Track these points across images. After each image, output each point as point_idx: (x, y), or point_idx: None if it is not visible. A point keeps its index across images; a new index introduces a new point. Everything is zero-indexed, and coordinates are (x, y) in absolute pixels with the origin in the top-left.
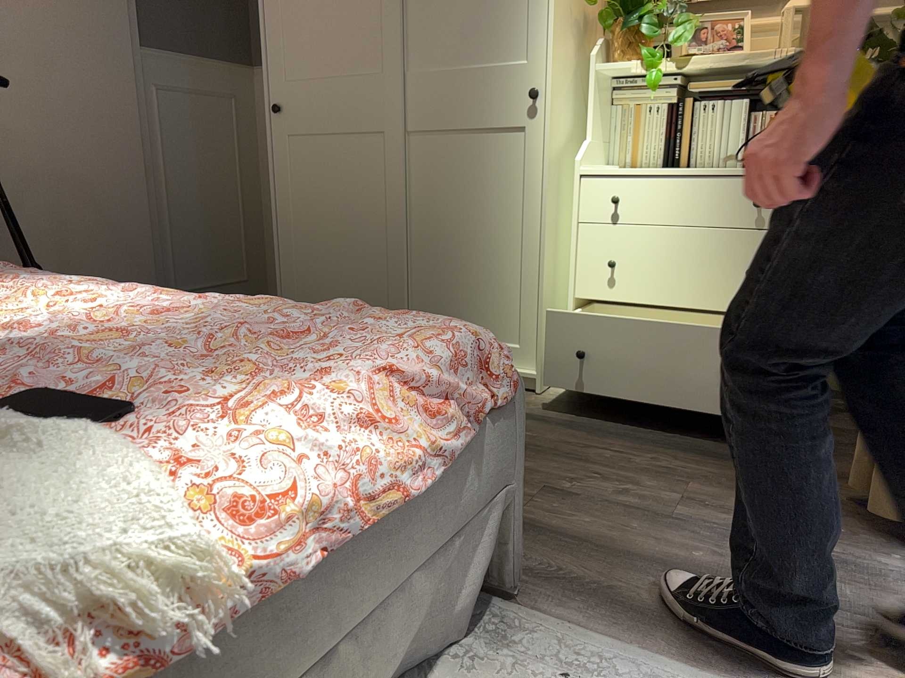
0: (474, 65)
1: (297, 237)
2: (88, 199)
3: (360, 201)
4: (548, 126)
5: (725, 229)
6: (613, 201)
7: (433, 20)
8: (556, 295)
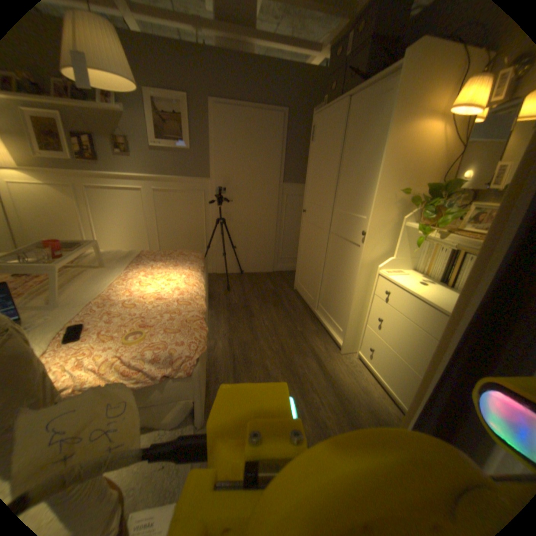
0: (351, 212)
1: (302, 255)
2: (255, 228)
3: (315, 251)
4: (365, 249)
5: (430, 335)
6: (386, 292)
7: (344, 190)
8: (362, 318)
